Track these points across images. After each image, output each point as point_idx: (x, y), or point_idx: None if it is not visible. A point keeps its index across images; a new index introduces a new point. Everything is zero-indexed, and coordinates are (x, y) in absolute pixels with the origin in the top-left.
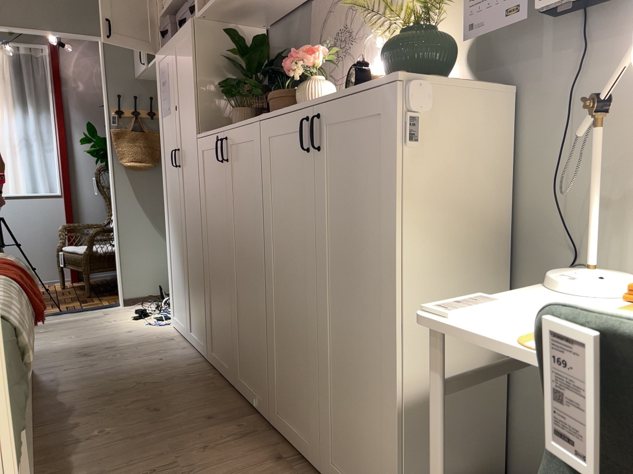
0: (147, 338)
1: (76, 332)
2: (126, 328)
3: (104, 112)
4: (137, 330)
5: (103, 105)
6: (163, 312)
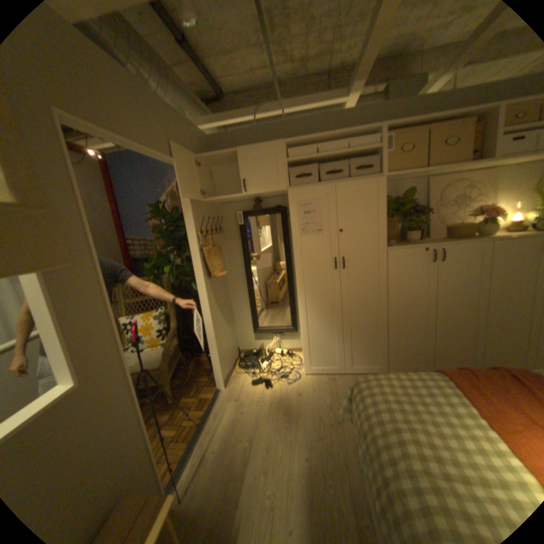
0: (322, 389)
1: (273, 422)
2: (288, 395)
3: (187, 233)
4: (298, 391)
5: (187, 227)
6: (267, 373)
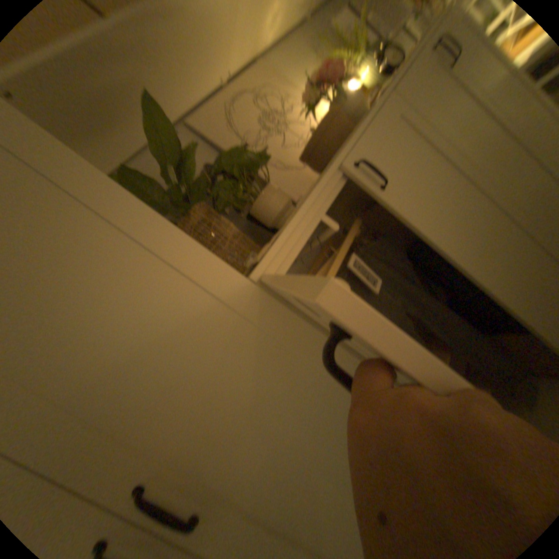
0: None
1: None
2: None
3: None
4: None
5: None
6: None
